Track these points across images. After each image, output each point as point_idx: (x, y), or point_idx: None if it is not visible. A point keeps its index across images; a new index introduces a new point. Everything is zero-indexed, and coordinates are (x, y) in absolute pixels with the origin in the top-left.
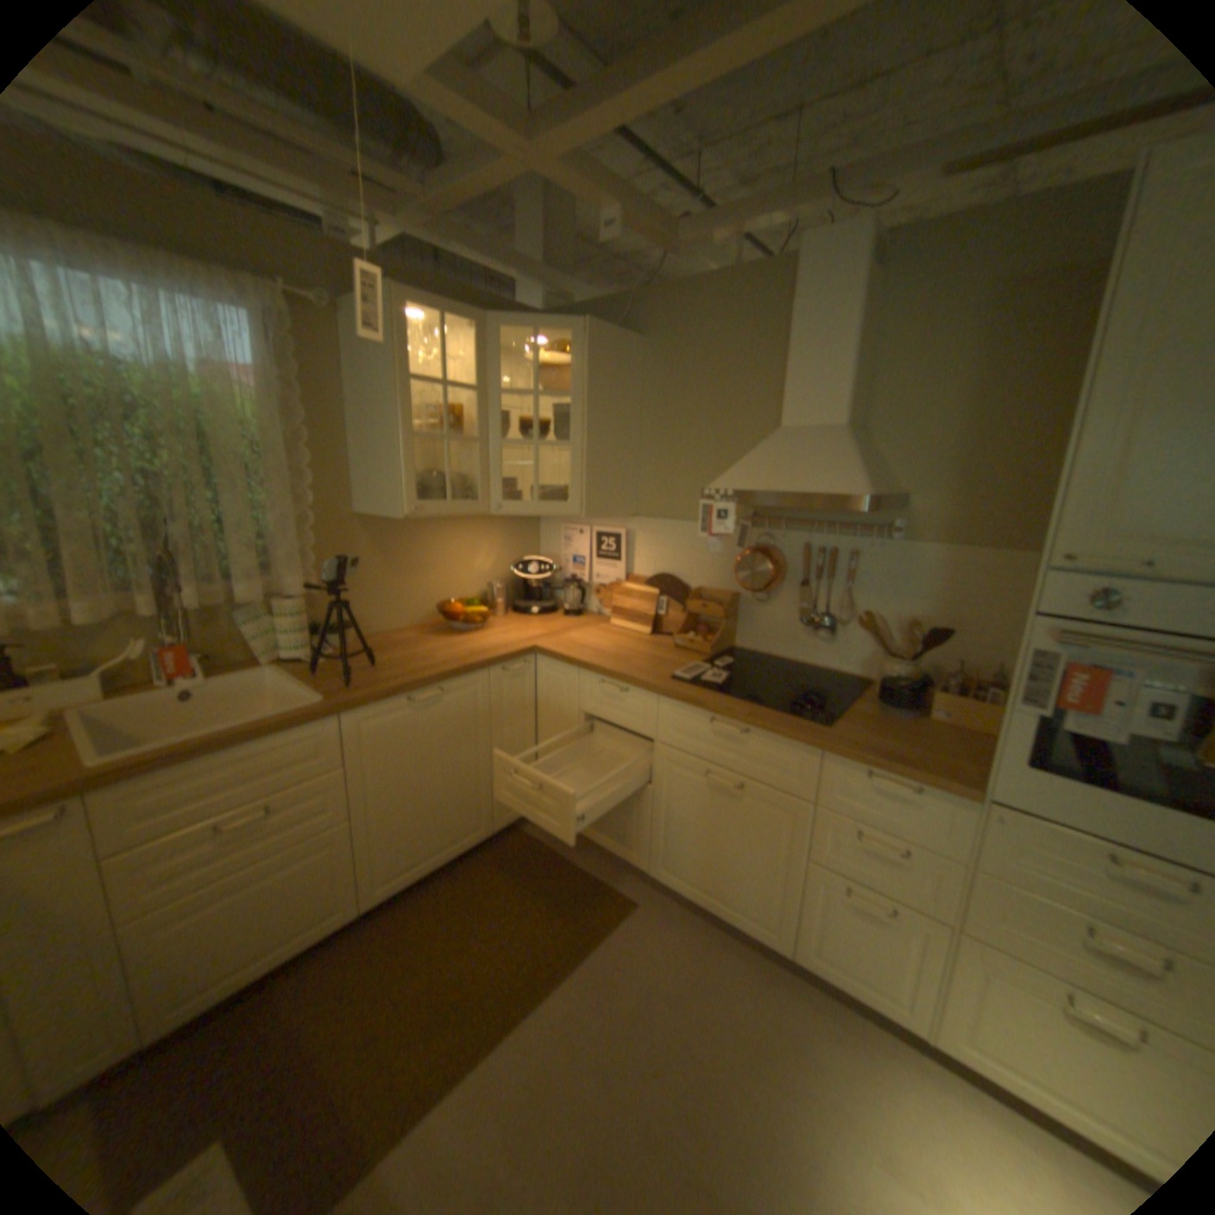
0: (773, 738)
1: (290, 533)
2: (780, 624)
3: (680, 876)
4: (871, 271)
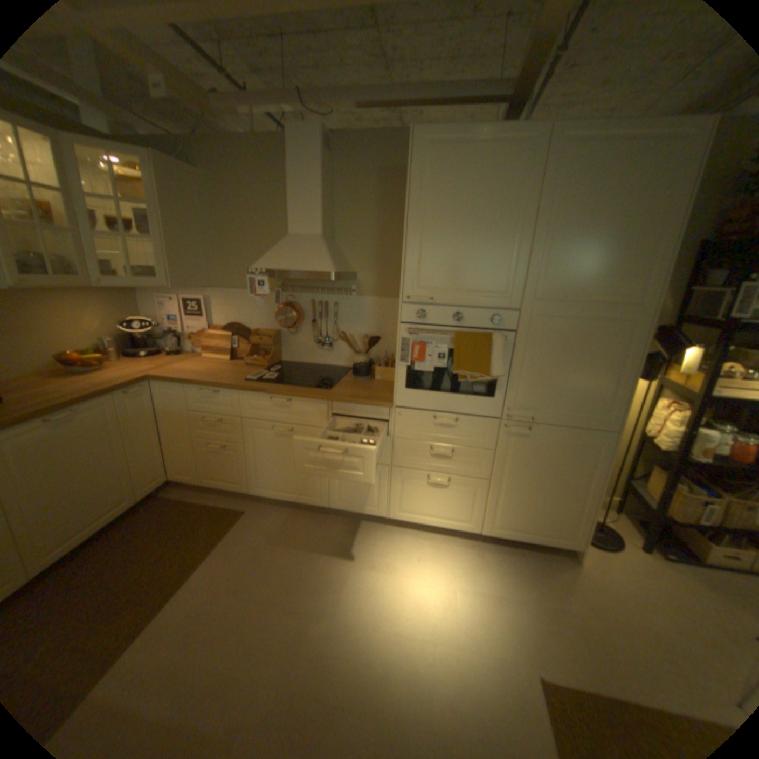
0: (304, 401)
1: None
2: (305, 346)
3: (266, 488)
4: (323, 153)
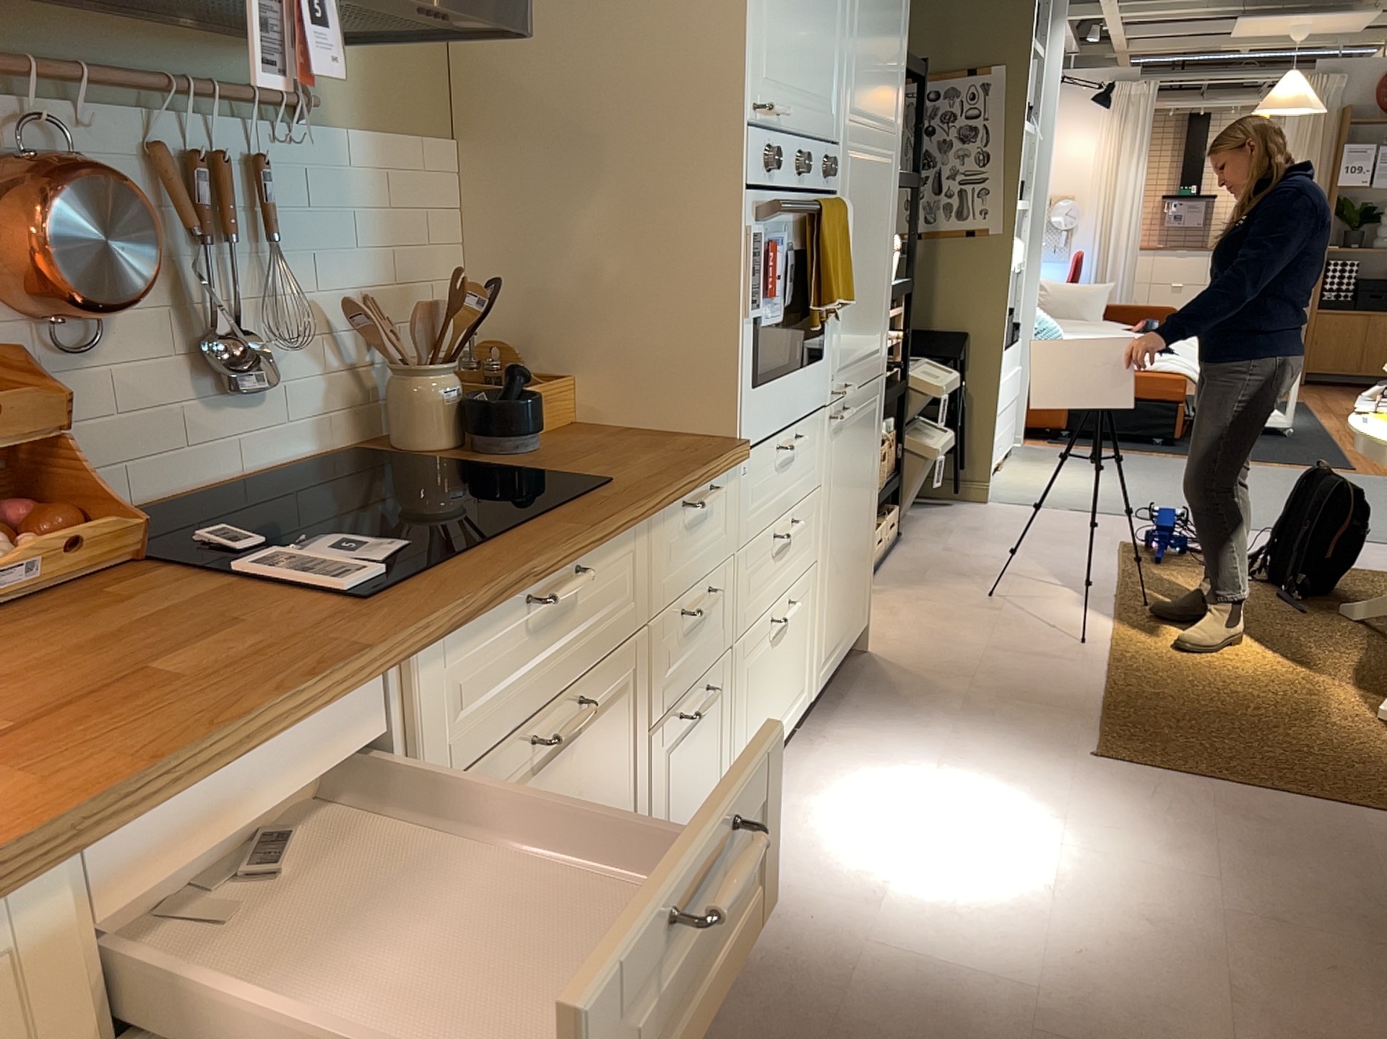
0: (603, 551)
1: None
2: (139, 406)
3: None
4: None
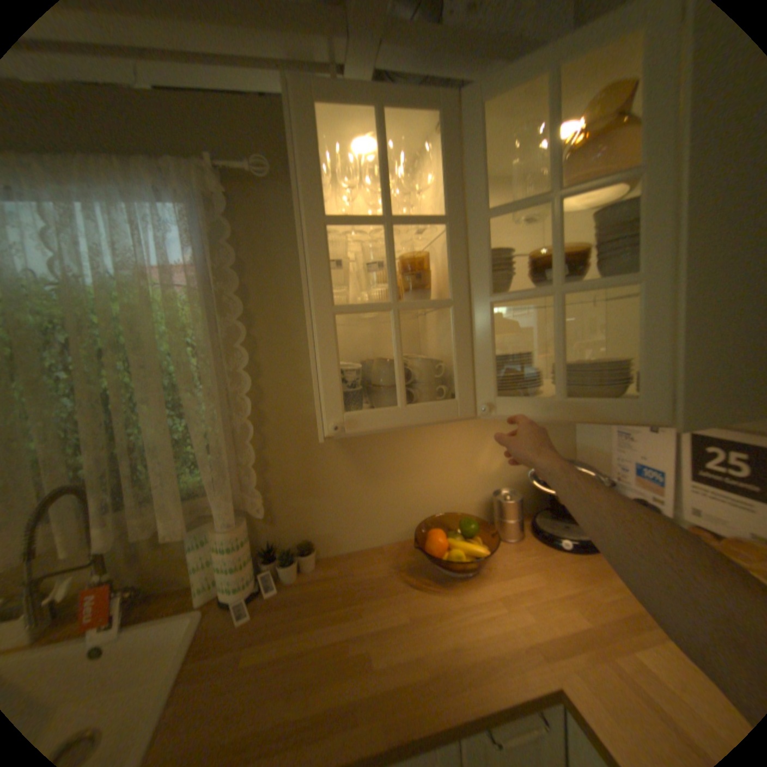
0: None
1: (224, 449)
2: None
3: None
4: None
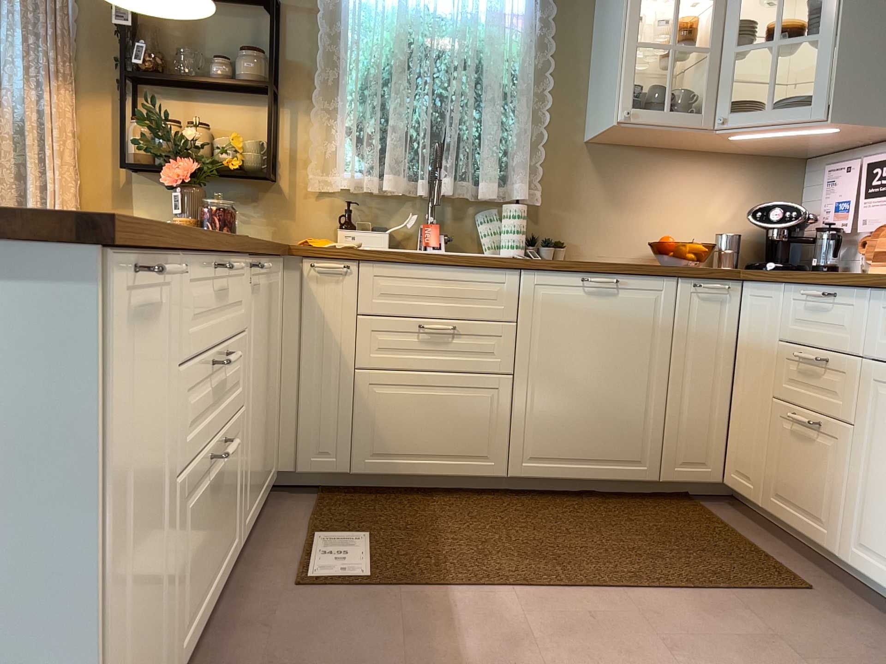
0: None
1: (527, 145)
2: None
3: (879, 556)
4: None
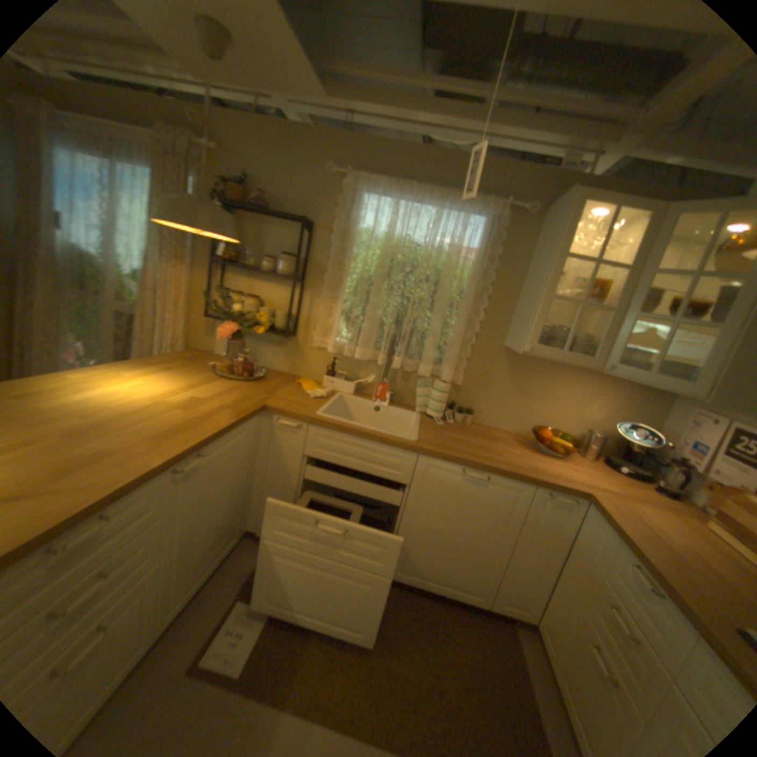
0: None
1: (458, 345)
2: None
3: None
4: None
